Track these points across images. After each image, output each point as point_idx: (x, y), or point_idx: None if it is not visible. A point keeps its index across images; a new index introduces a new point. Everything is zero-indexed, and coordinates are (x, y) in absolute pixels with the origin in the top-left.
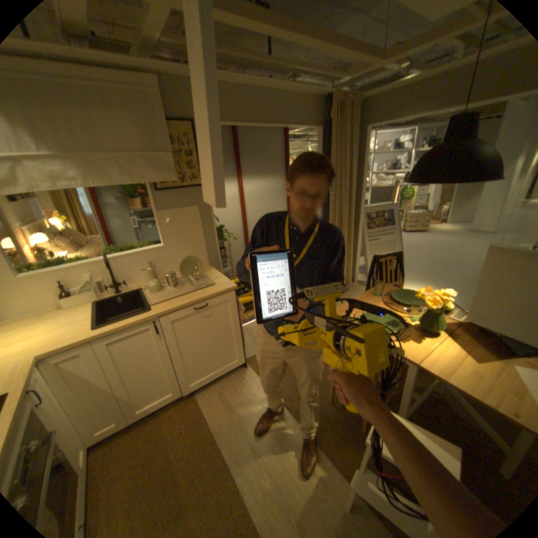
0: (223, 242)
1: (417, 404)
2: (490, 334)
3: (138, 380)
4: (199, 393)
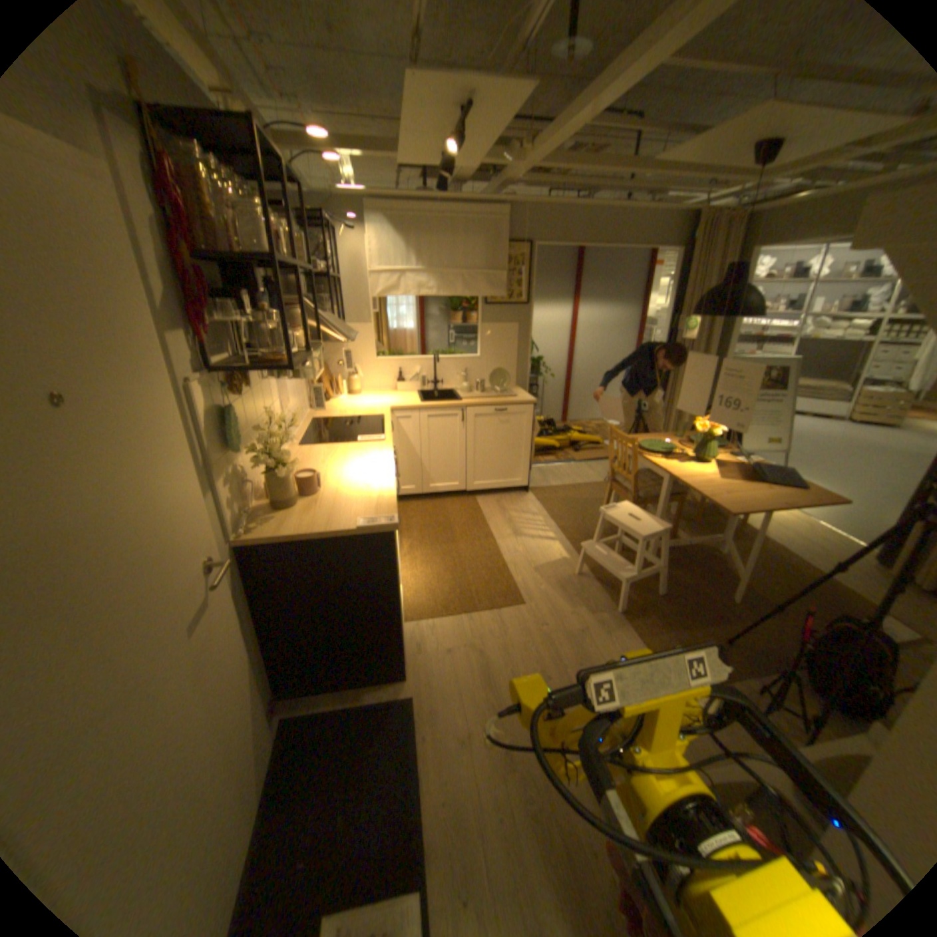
0: (538, 376)
1: (692, 552)
2: (763, 471)
3: (440, 457)
4: (481, 496)
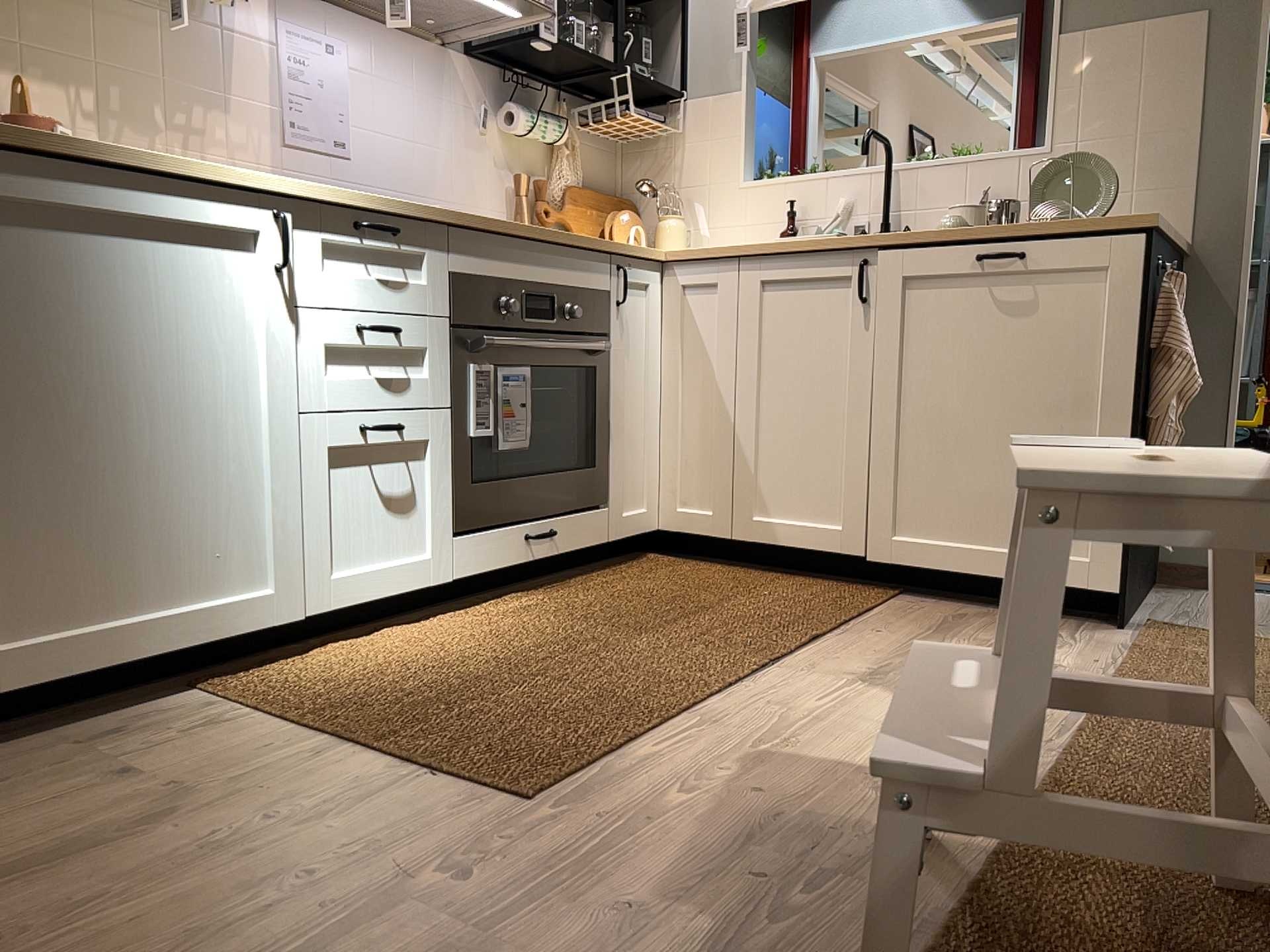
0: None
1: None
2: None
3: (792, 420)
4: (925, 594)
